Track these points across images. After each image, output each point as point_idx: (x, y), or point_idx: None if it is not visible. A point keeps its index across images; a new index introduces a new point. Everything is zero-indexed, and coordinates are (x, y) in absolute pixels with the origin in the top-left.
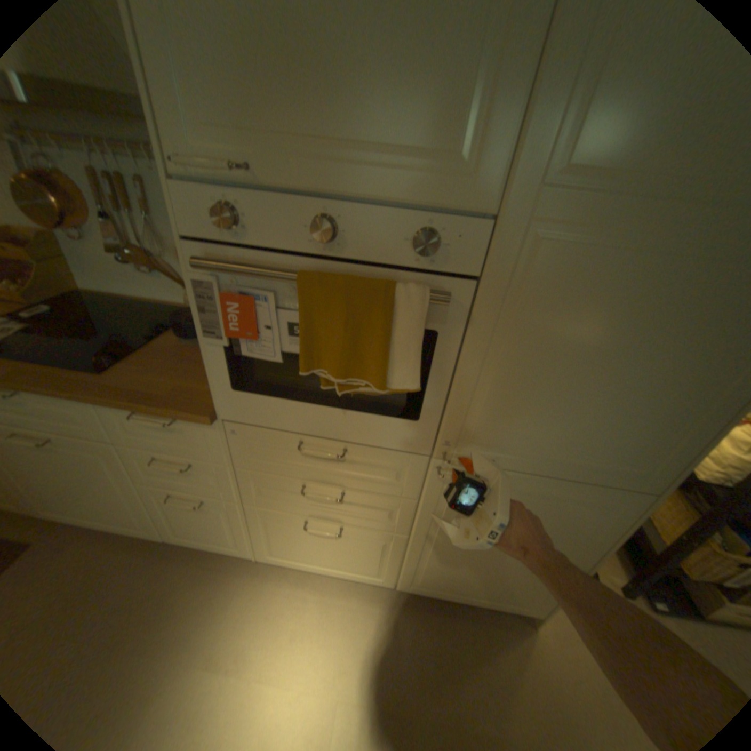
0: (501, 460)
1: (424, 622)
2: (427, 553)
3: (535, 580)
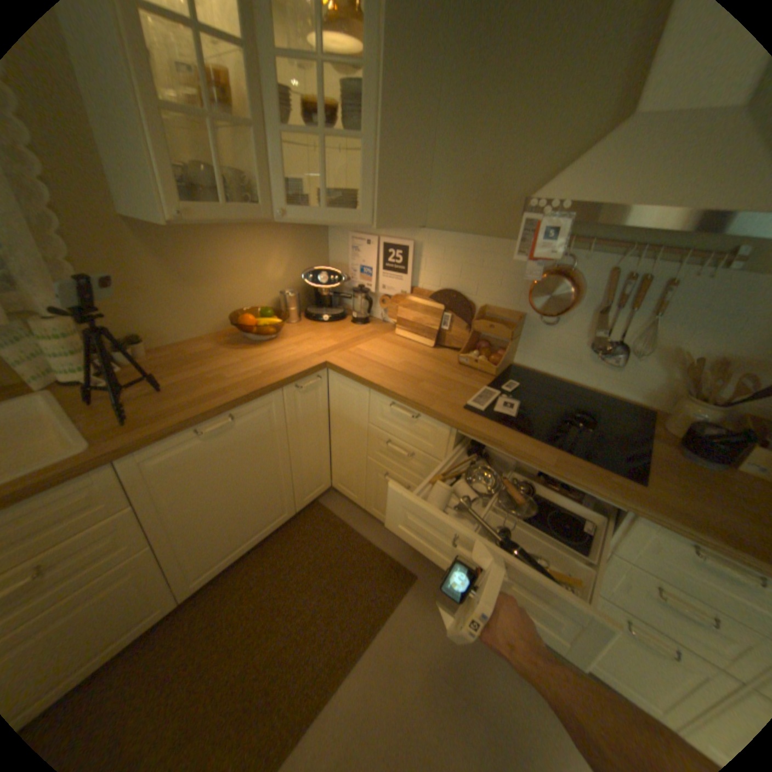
0: None
1: None
2: None
3: None
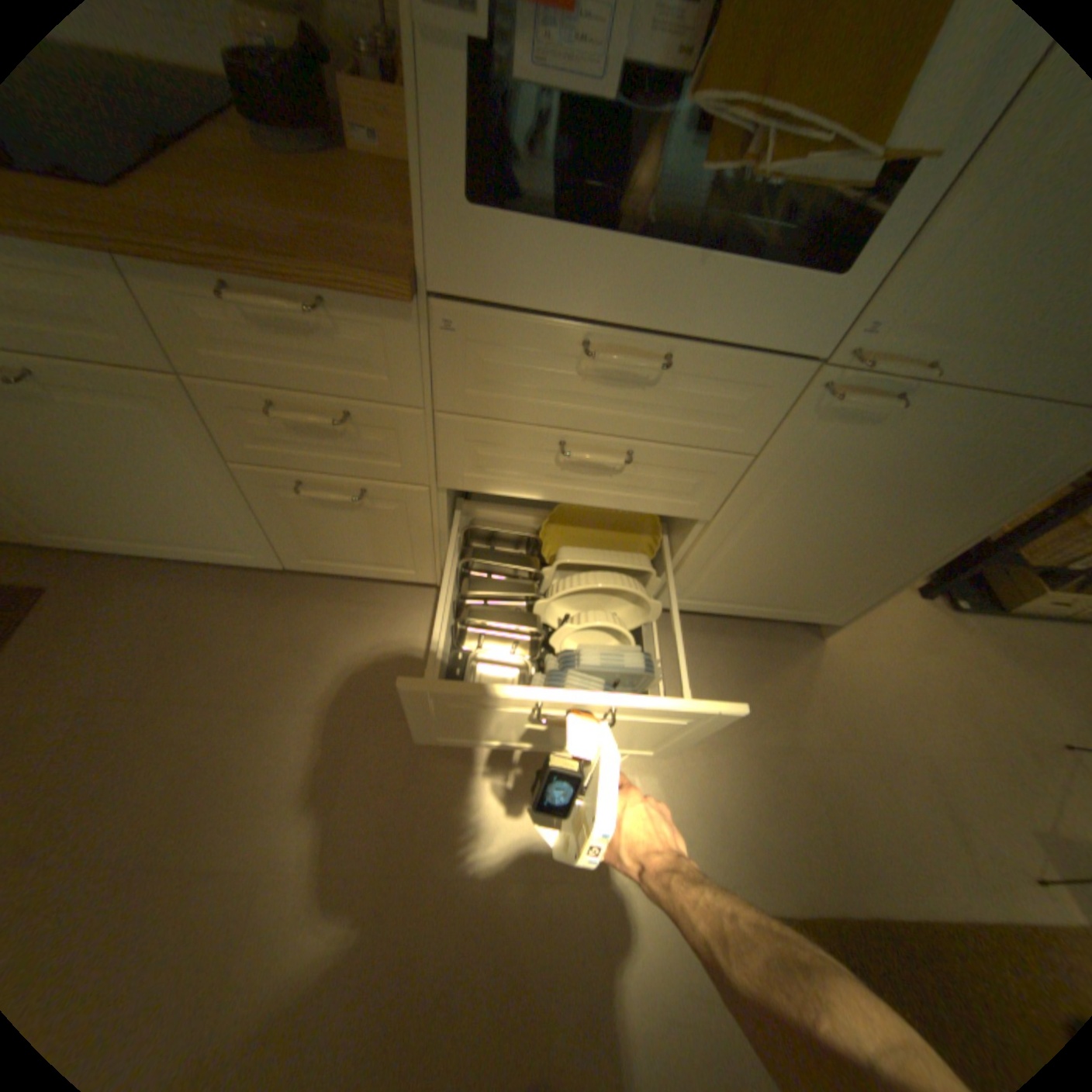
0: (953, 360)
1: (686, 643)
2: (729, 545)
3: (866, 573)
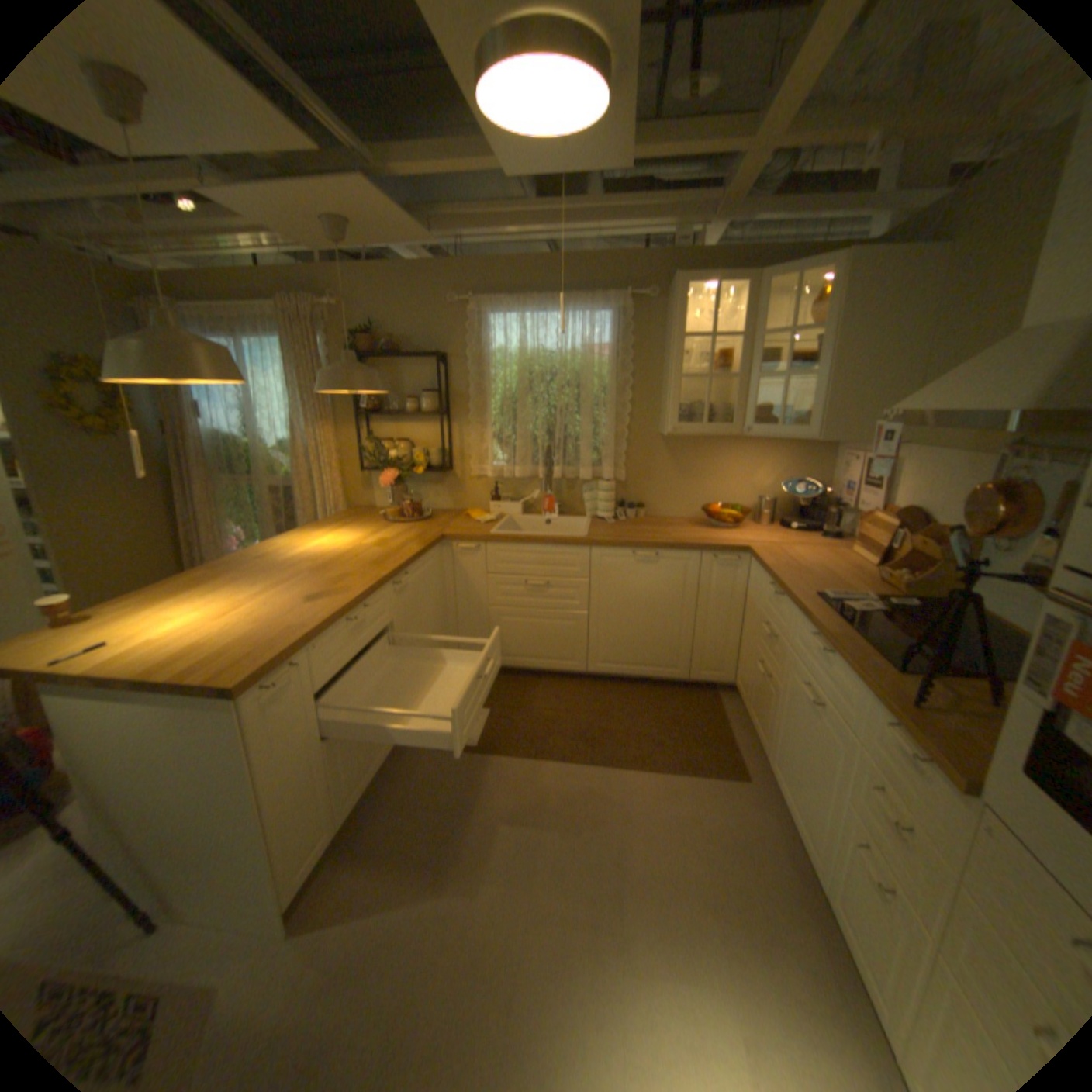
0: None
1: None
2: None
3: None
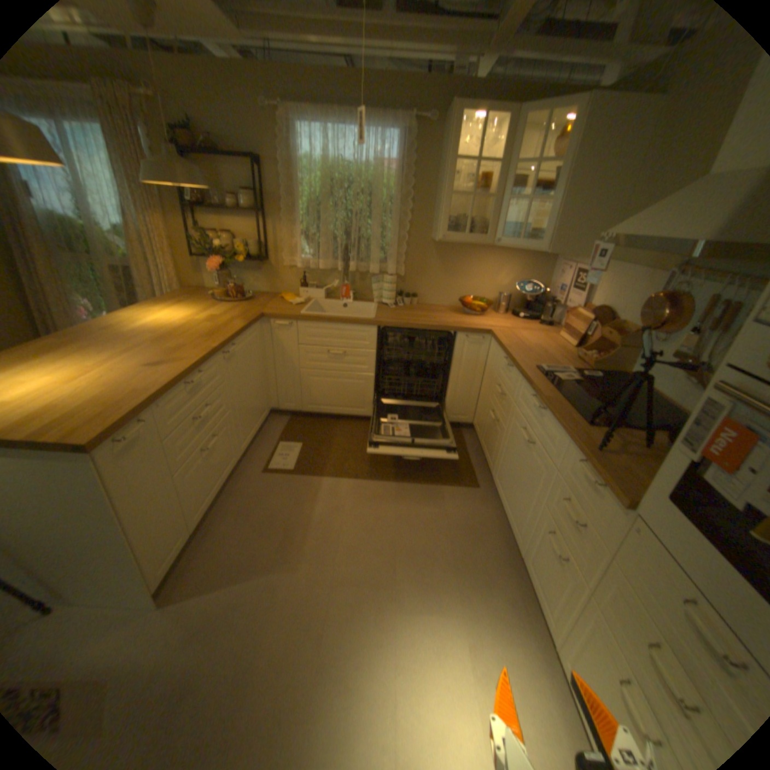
0: None
1: None
2: None
3: None
